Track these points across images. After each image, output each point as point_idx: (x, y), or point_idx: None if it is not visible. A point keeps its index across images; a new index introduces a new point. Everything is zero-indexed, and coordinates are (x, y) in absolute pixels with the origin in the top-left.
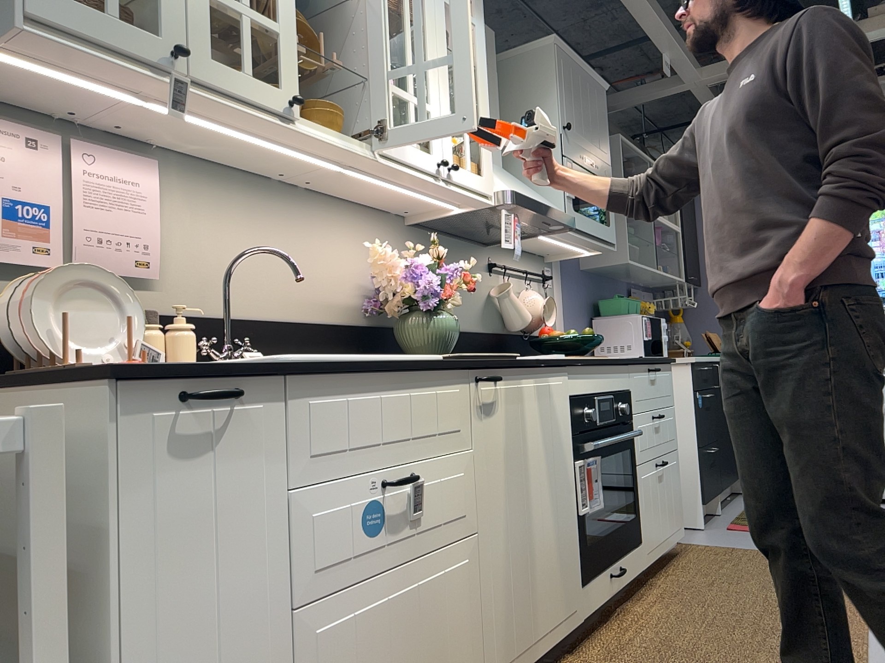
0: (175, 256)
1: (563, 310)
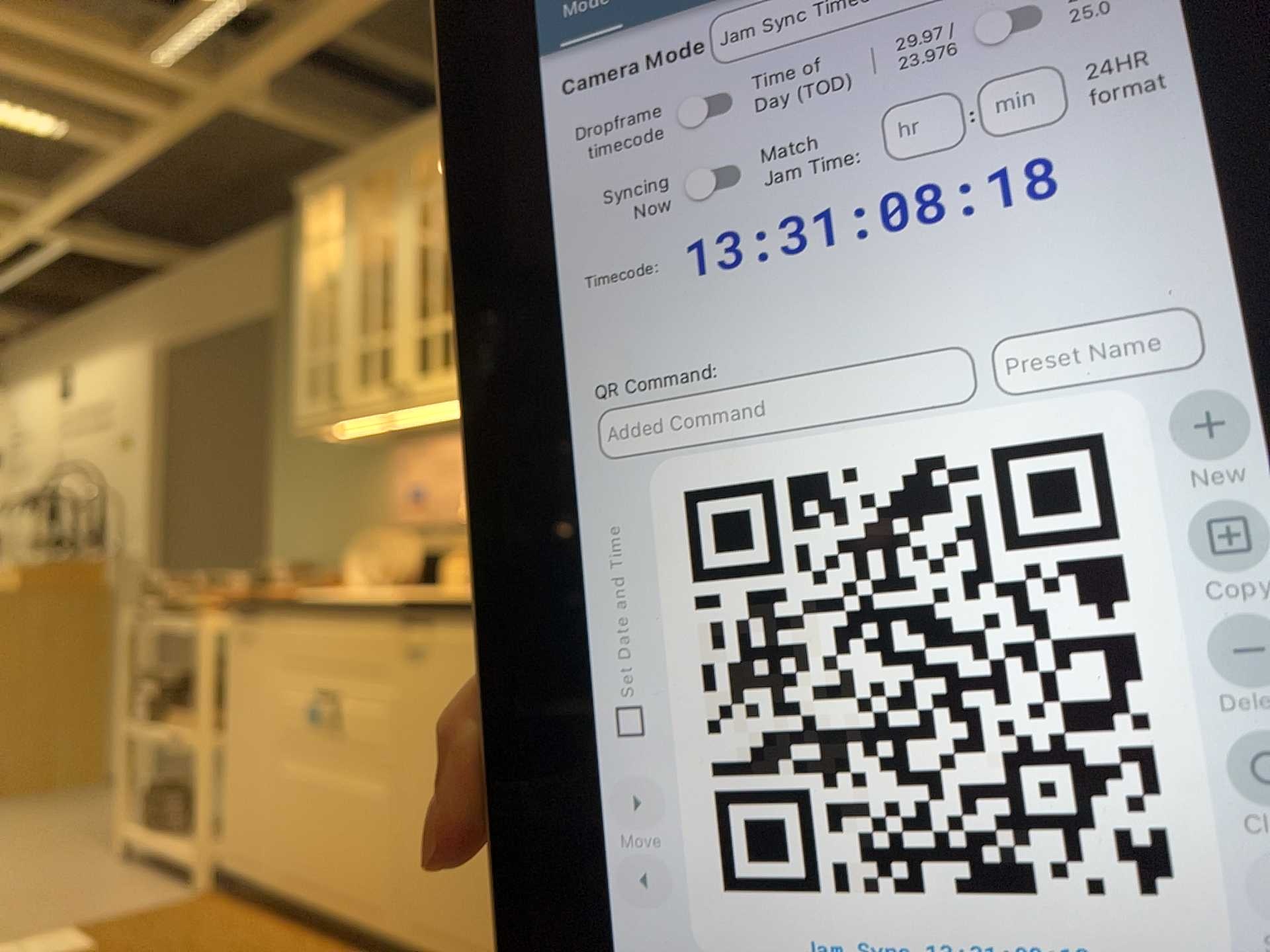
0: None
1: None
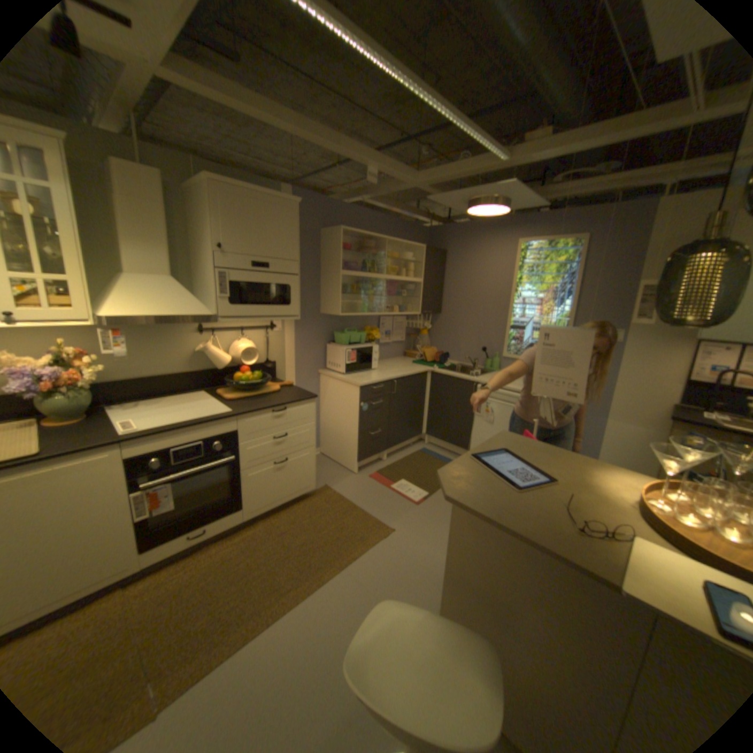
0: None
1: (292, 343)
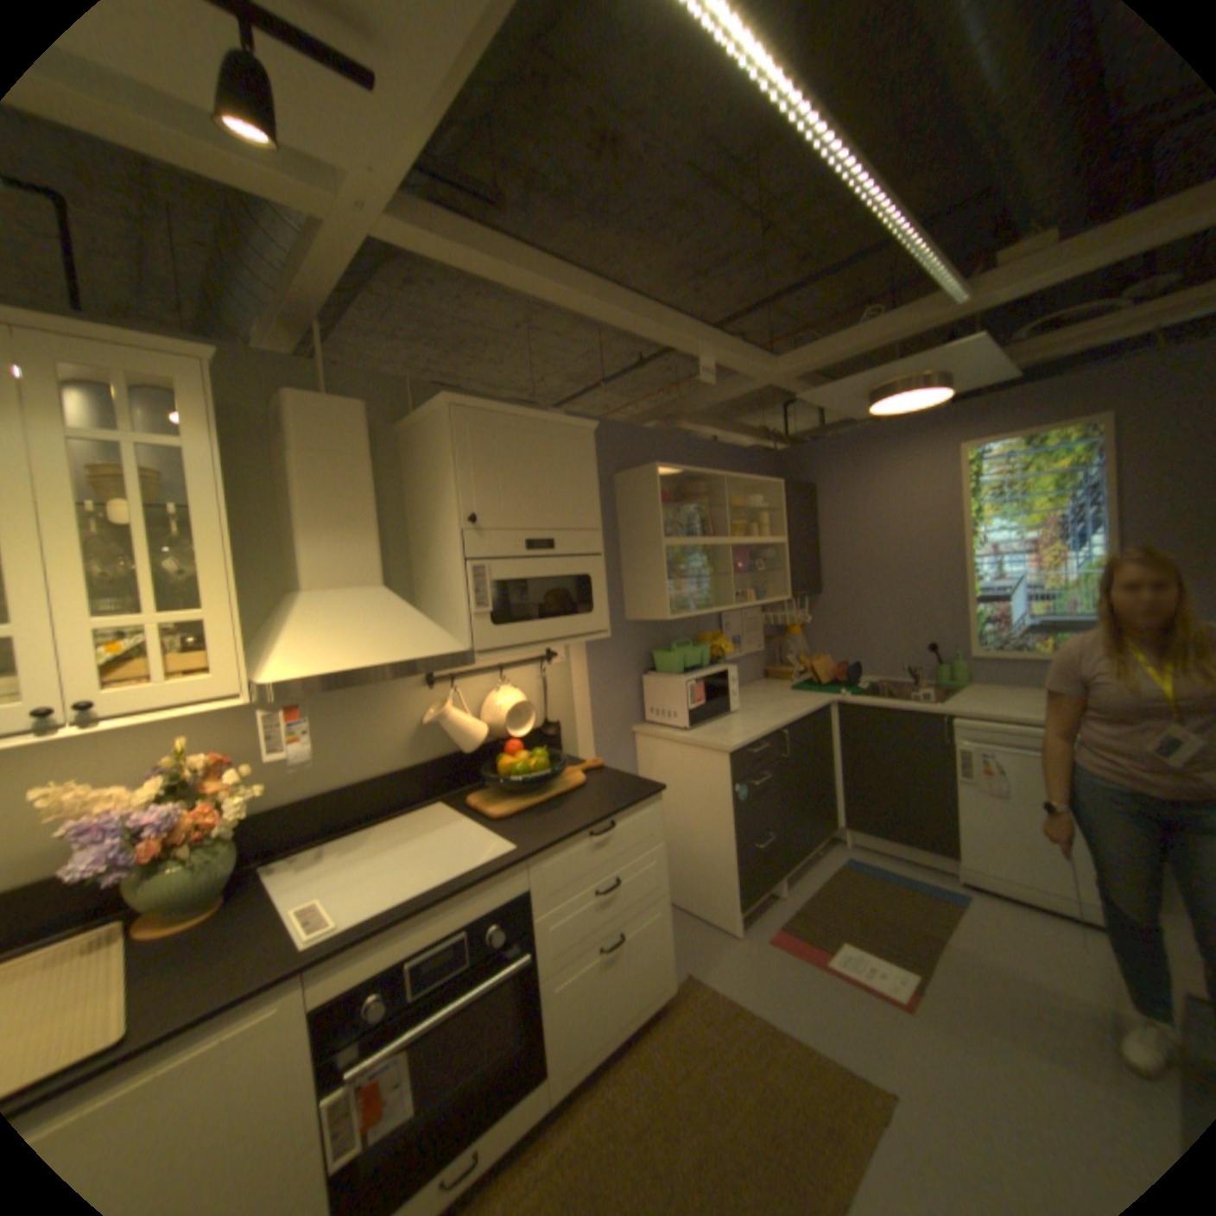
0: None
1: (583, 681)
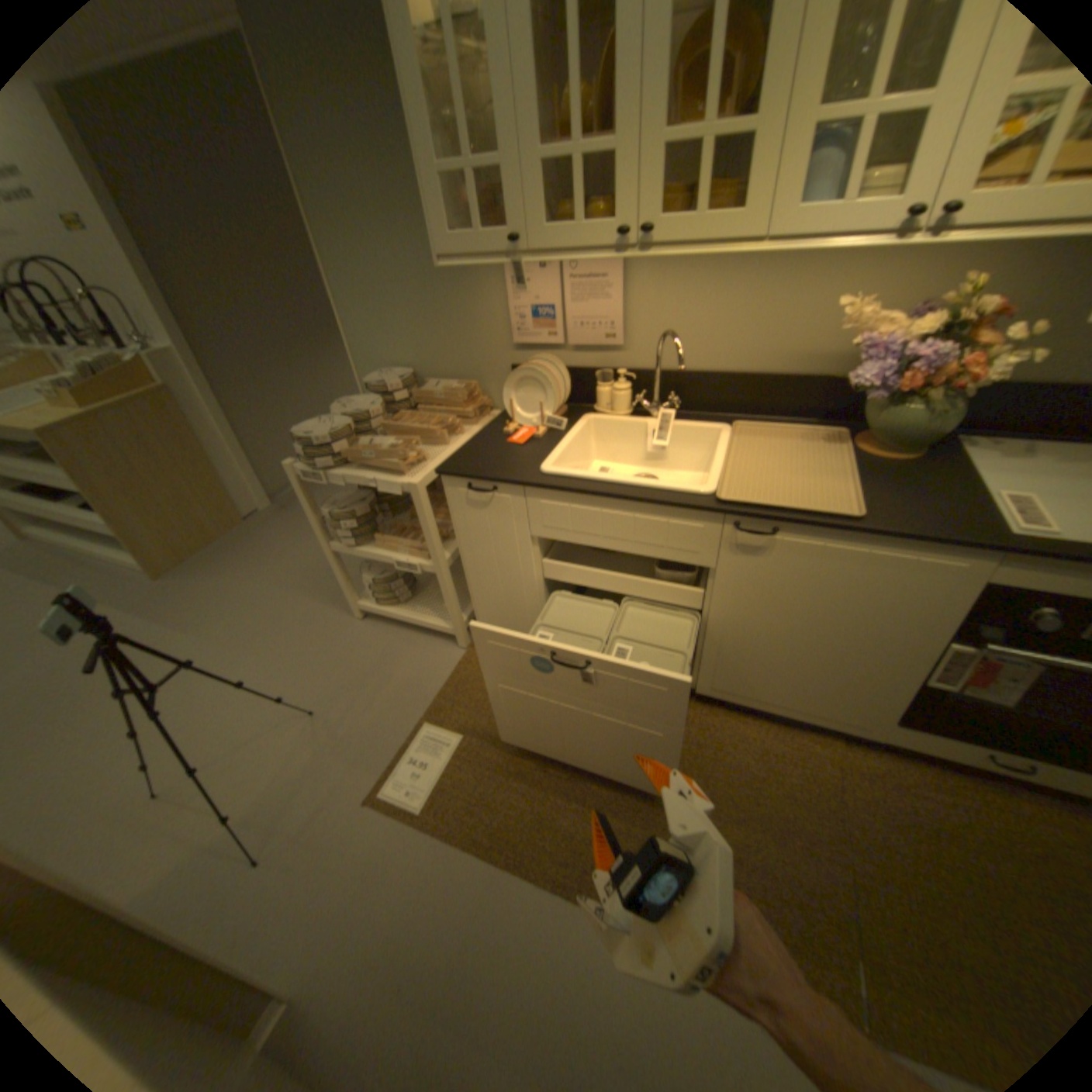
0: (640, 324)
1: None
